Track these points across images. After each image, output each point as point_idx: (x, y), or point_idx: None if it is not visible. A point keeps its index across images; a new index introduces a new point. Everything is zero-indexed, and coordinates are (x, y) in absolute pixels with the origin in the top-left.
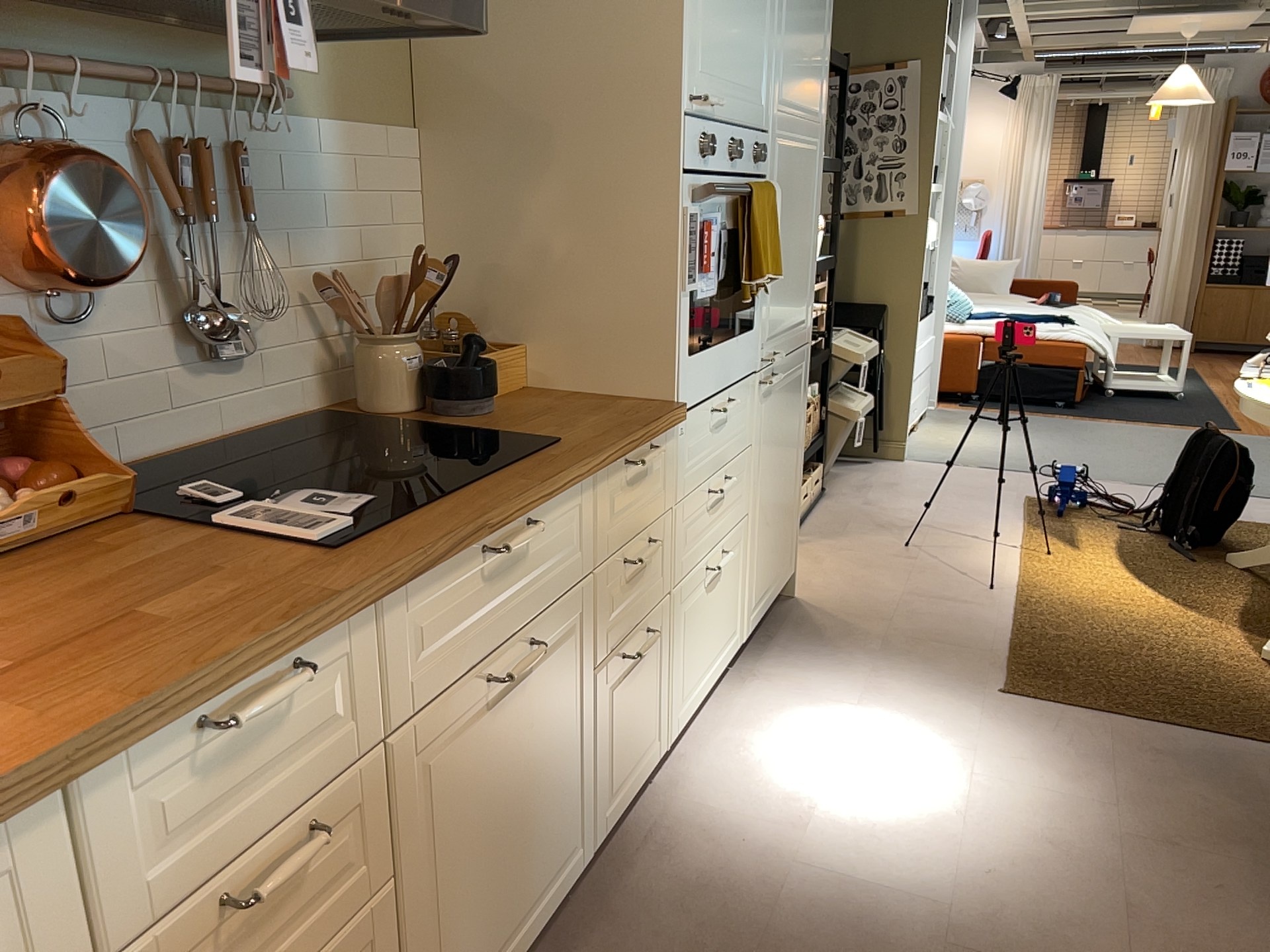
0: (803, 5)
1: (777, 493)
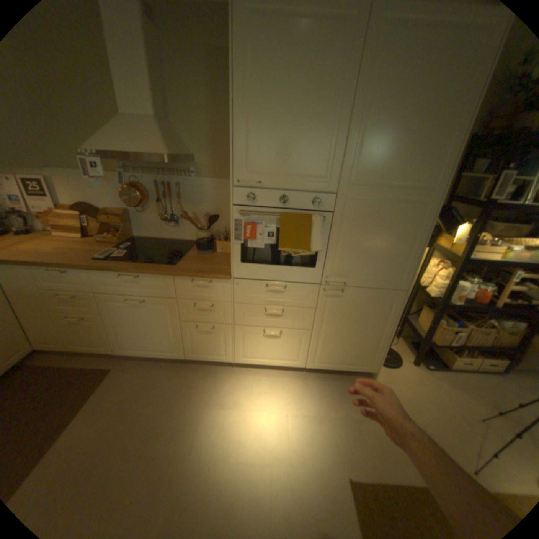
0: (395, 129)
1: (347, 335)
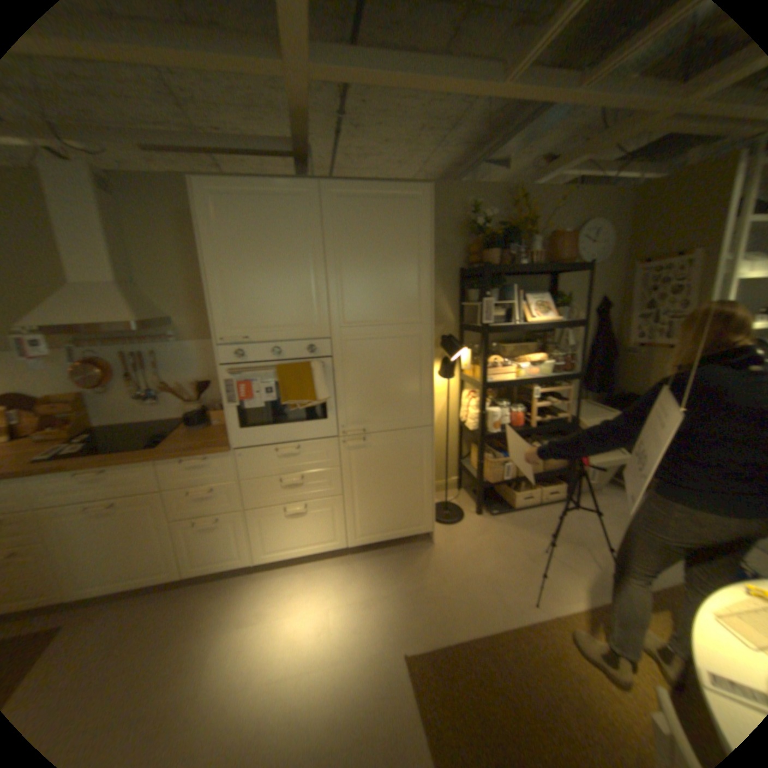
0: (369, 275)
1: (386, 492)
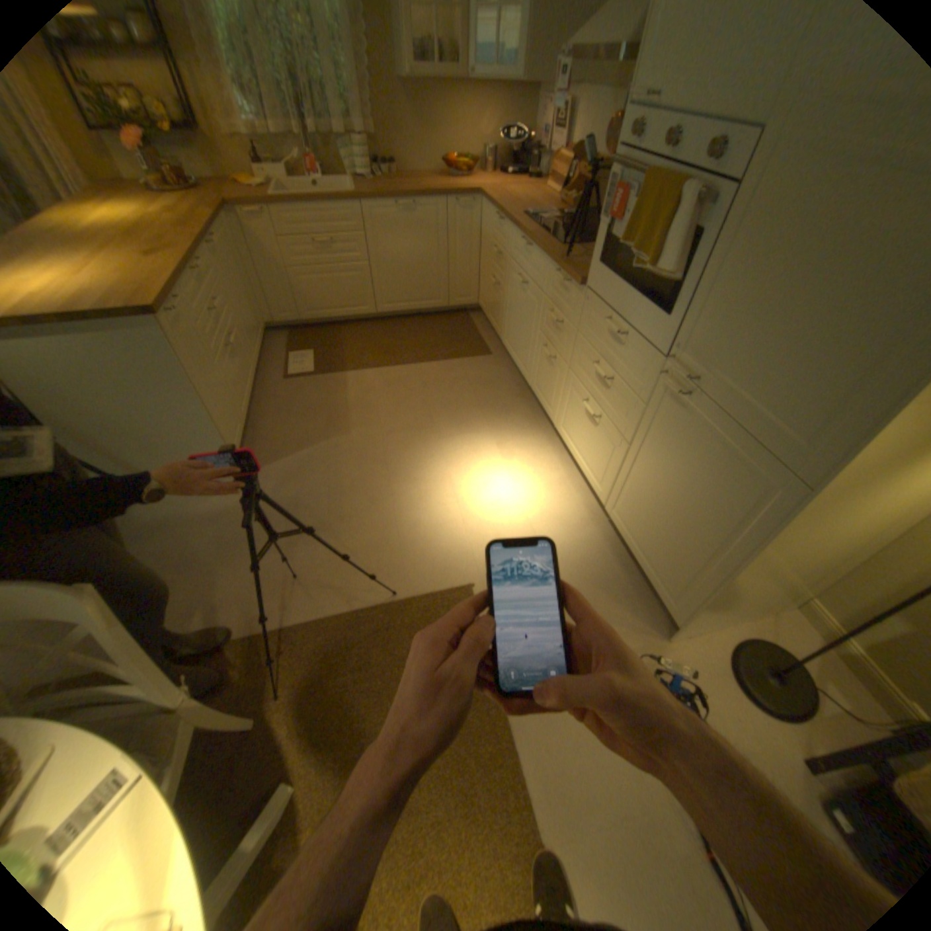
0: None
1: (664, 502)
